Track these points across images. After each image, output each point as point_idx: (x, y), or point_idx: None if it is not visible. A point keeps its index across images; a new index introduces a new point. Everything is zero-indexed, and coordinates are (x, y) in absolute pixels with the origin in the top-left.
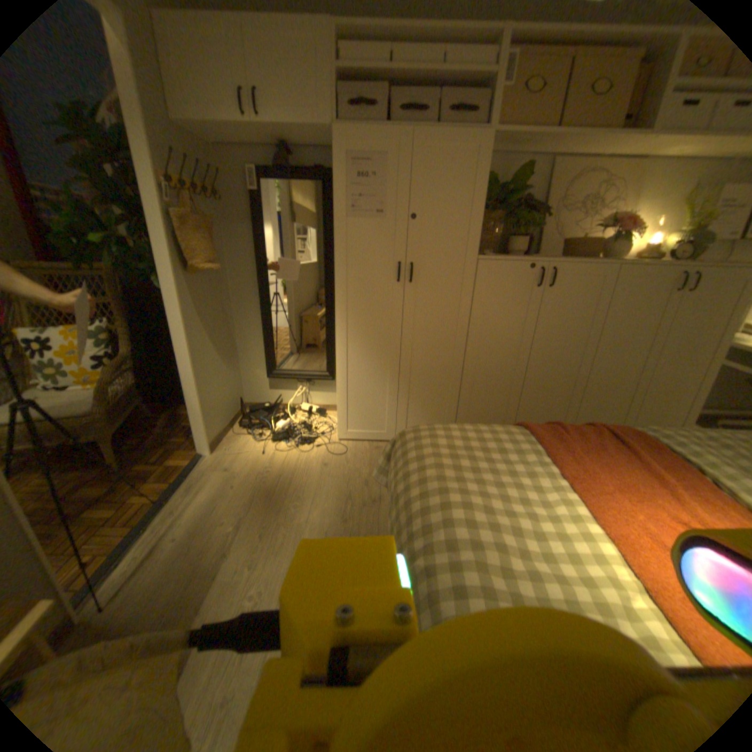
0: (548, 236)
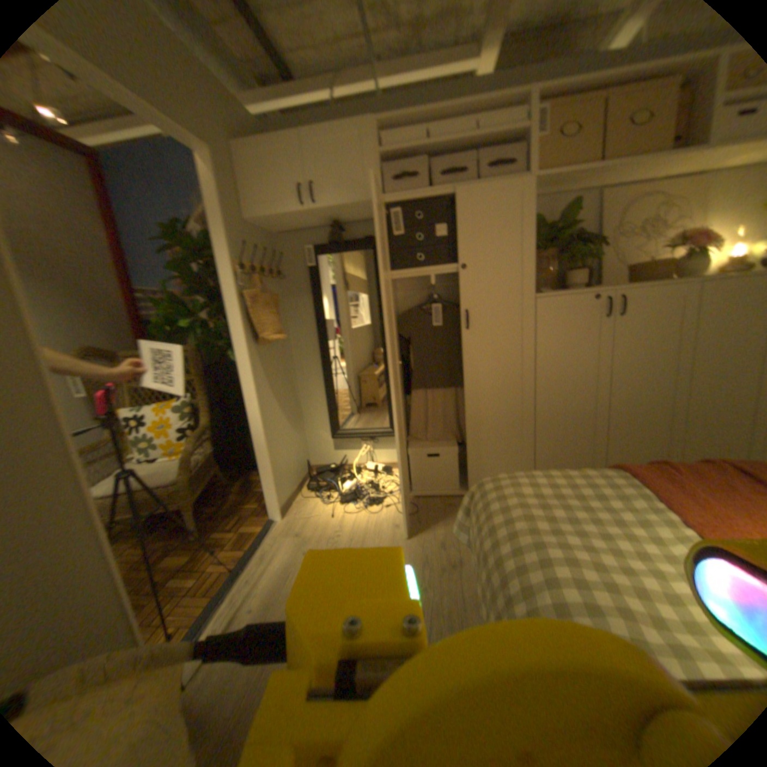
0: (608, 265)
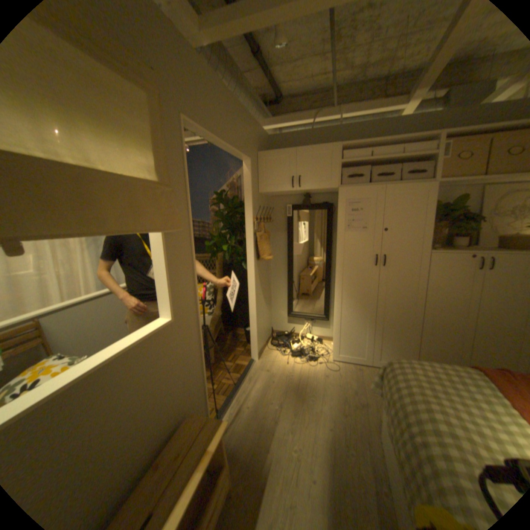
0: (484, 234)
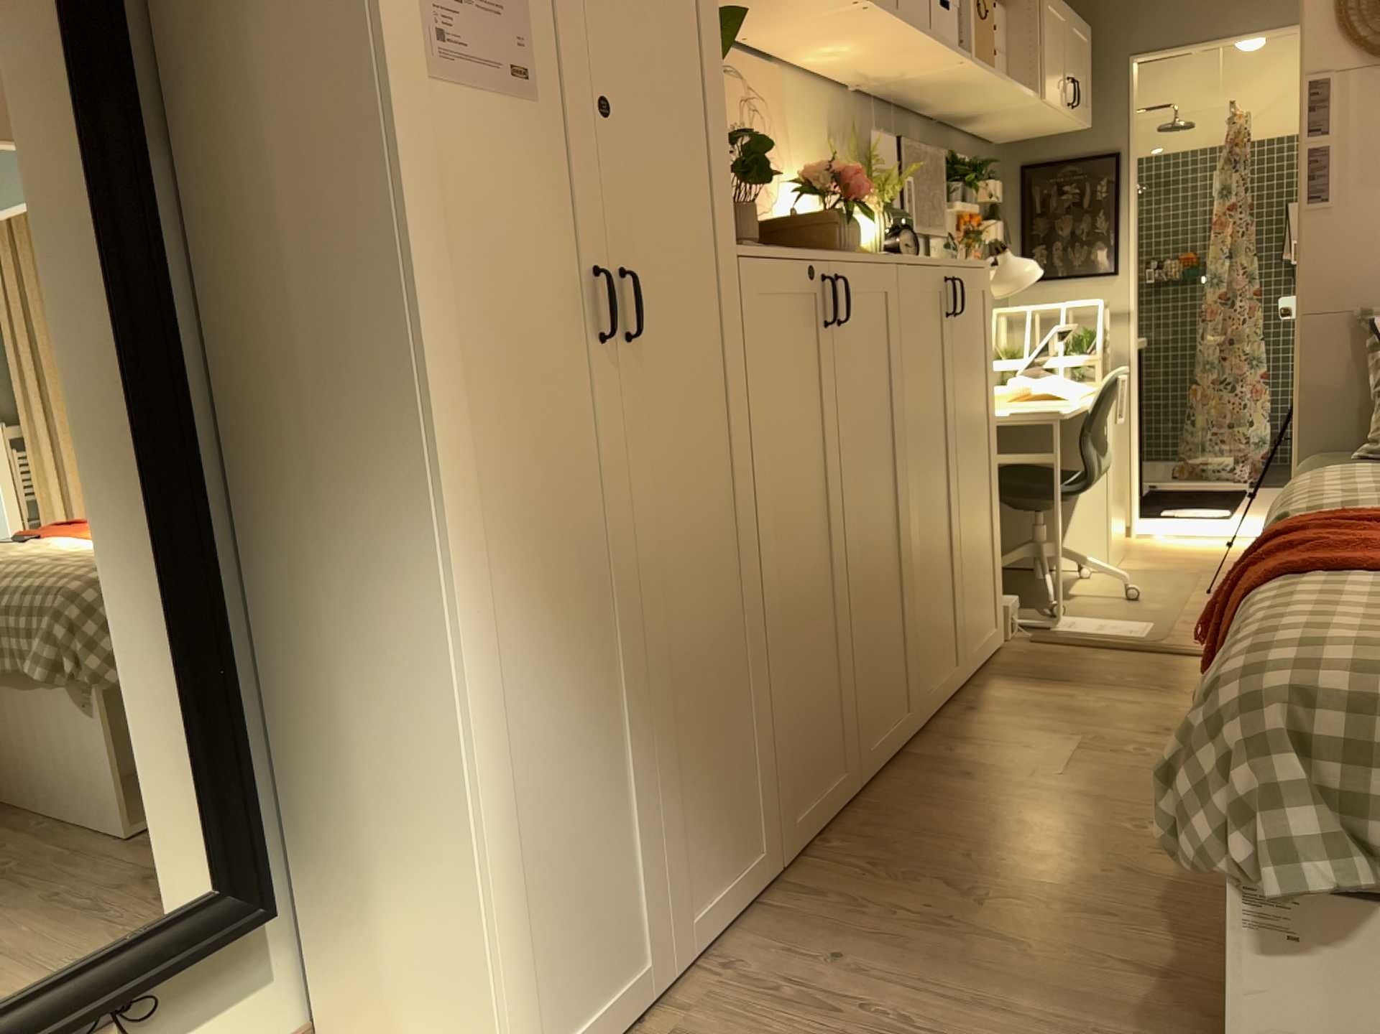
0: None
